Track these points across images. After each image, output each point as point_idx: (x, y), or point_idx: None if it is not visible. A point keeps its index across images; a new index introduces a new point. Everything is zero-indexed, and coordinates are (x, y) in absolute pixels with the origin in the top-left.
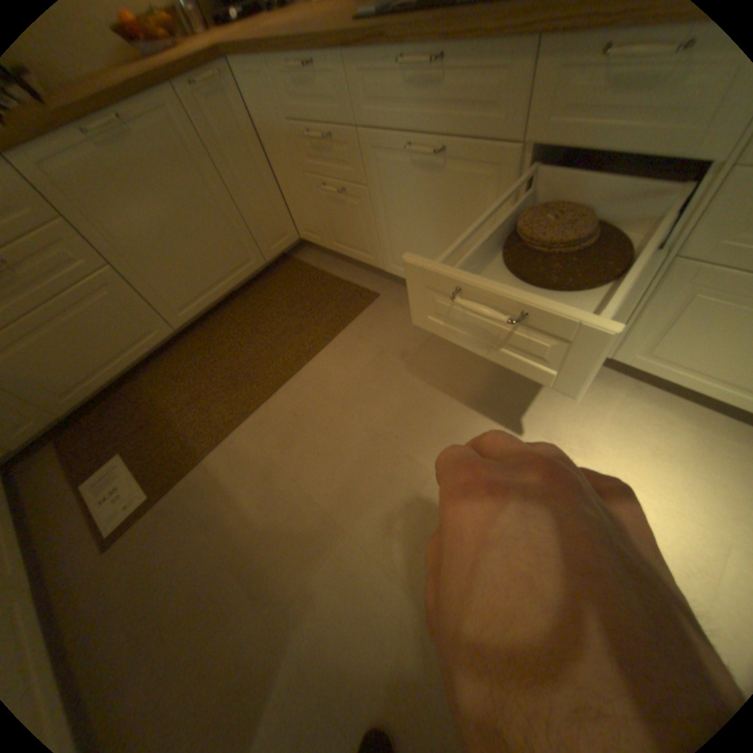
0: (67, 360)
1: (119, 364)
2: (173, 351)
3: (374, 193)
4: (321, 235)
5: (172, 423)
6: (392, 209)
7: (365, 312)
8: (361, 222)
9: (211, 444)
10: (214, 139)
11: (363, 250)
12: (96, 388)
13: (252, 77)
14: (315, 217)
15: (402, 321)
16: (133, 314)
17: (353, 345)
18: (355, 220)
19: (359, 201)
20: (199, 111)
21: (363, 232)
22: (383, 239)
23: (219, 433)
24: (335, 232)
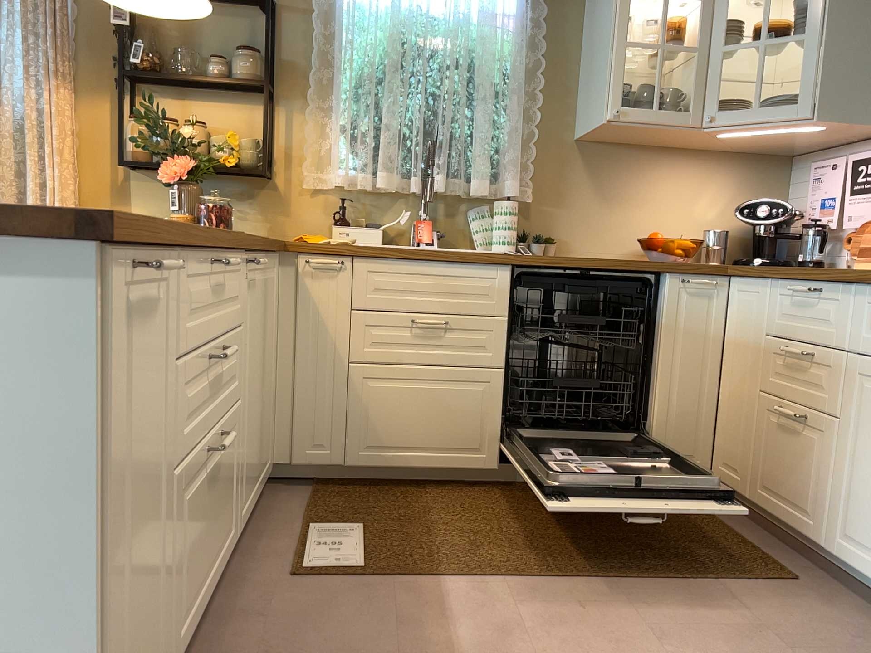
0: (403, 422)
1: (428, 461)
2: (479, 491)
3: (848, 431)
4: (747, 477)
5: (434, 537)
6: (868, 457)
7: (763, 586)
8: (815, 468)
9: (461, 574)
10: (677, 329)
11: (802, 510)
12: (392, 467)
13: (751, 296)
14: (750, 450)
15: (823, 624)
16: (484, 425)
17: (720, 604)
18: (807, 464)
19: (823, 438)
20: (679, 304)
21: (813, 484)
22: (840, 498)
23: (477, 572)
24: (769, 476)
